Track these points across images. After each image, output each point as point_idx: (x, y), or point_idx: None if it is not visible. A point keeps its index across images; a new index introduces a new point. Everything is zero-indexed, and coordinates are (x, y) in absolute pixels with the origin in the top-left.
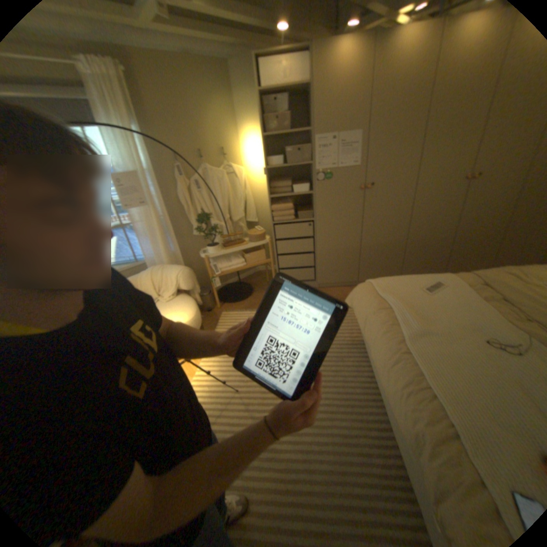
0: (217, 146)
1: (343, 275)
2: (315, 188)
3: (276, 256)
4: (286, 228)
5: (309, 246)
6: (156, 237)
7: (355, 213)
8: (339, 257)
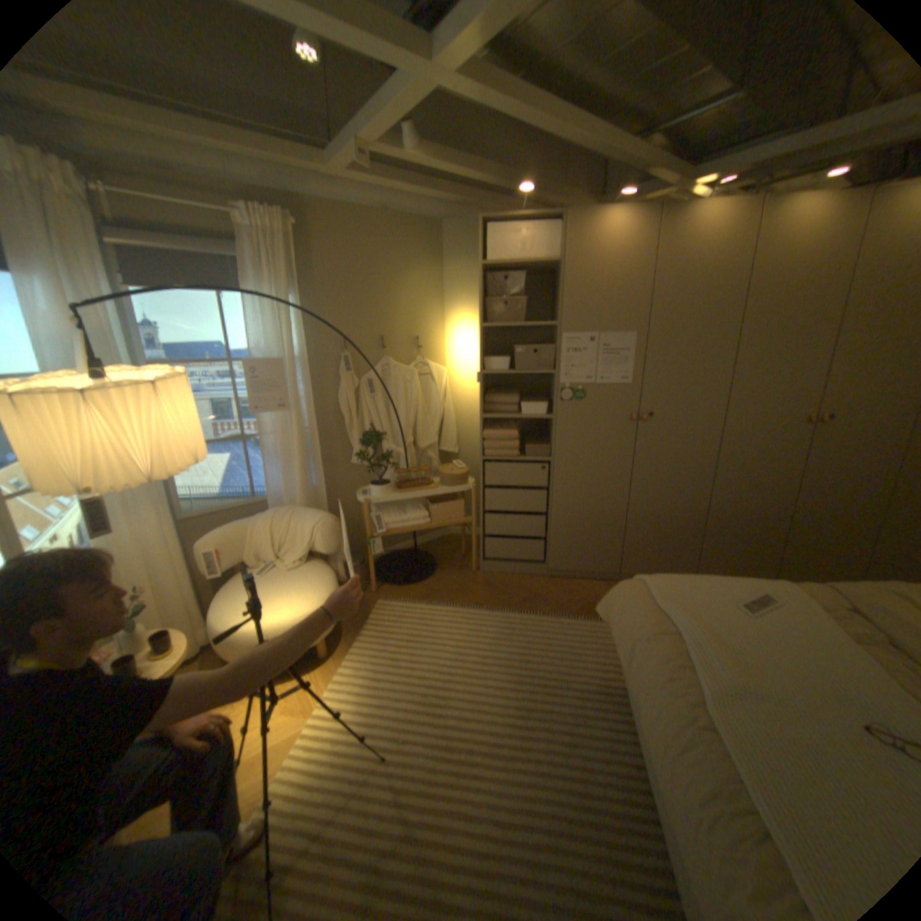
0: (408, 334)
1: (594, 559)
2: (555, 411)
3: (482, 513)
4: (503, 468)
5: (539, 503)
6: (291, 460)
7: (619, 458)
8: (589, 527)
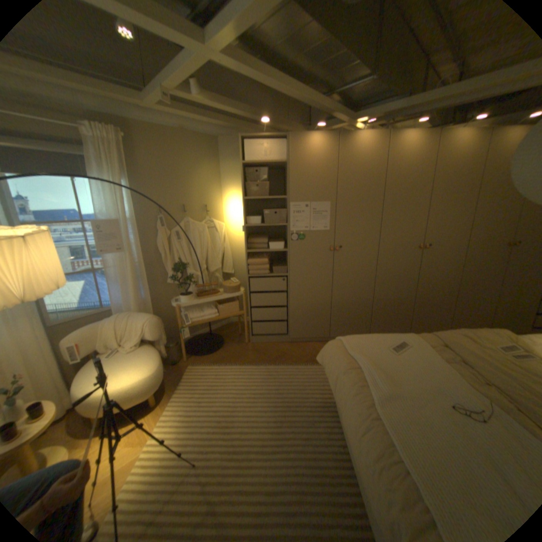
0: (200, 203)
1: (315, 330)
2: (288, 247)
3: (250, 308)
4: (260, 281)
5: (282, 300)
6: (126, 283)
7: (325, 271)
8: (311, 311)
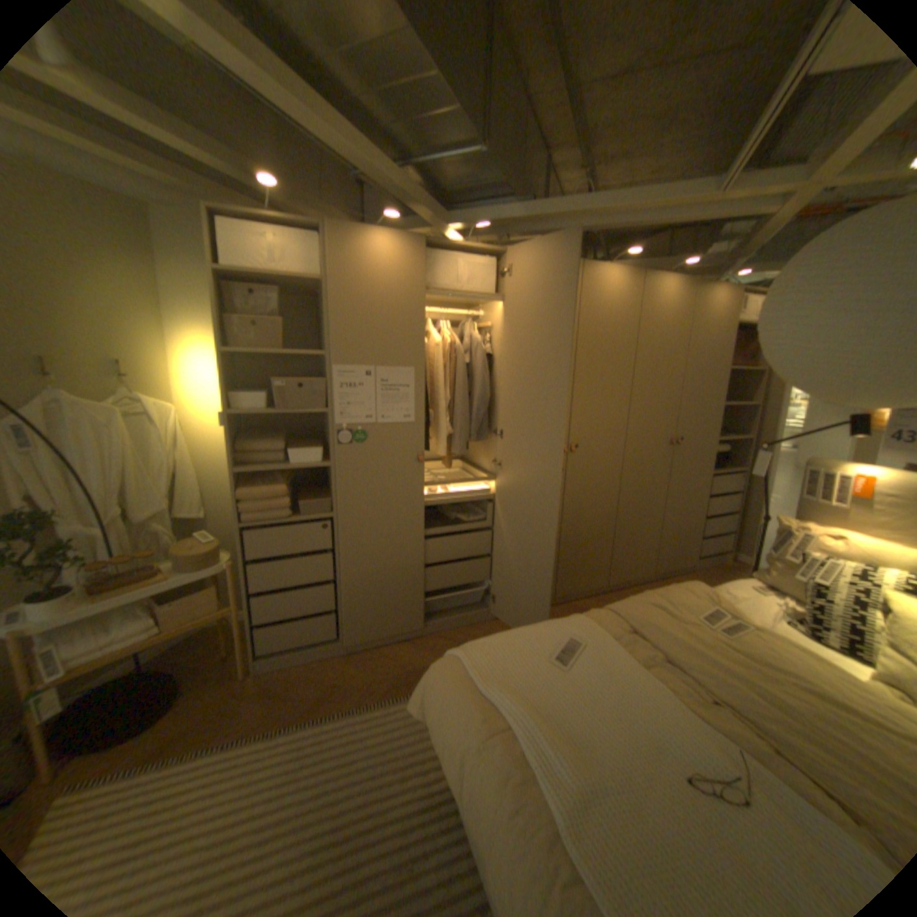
0: (101, 356)
1: (396, 620)
2: (334, 457)
3: (247, 599)
4: (272, 534)
5: (324, 570)
6: None
7: (411, 503)
8: (387, 585)
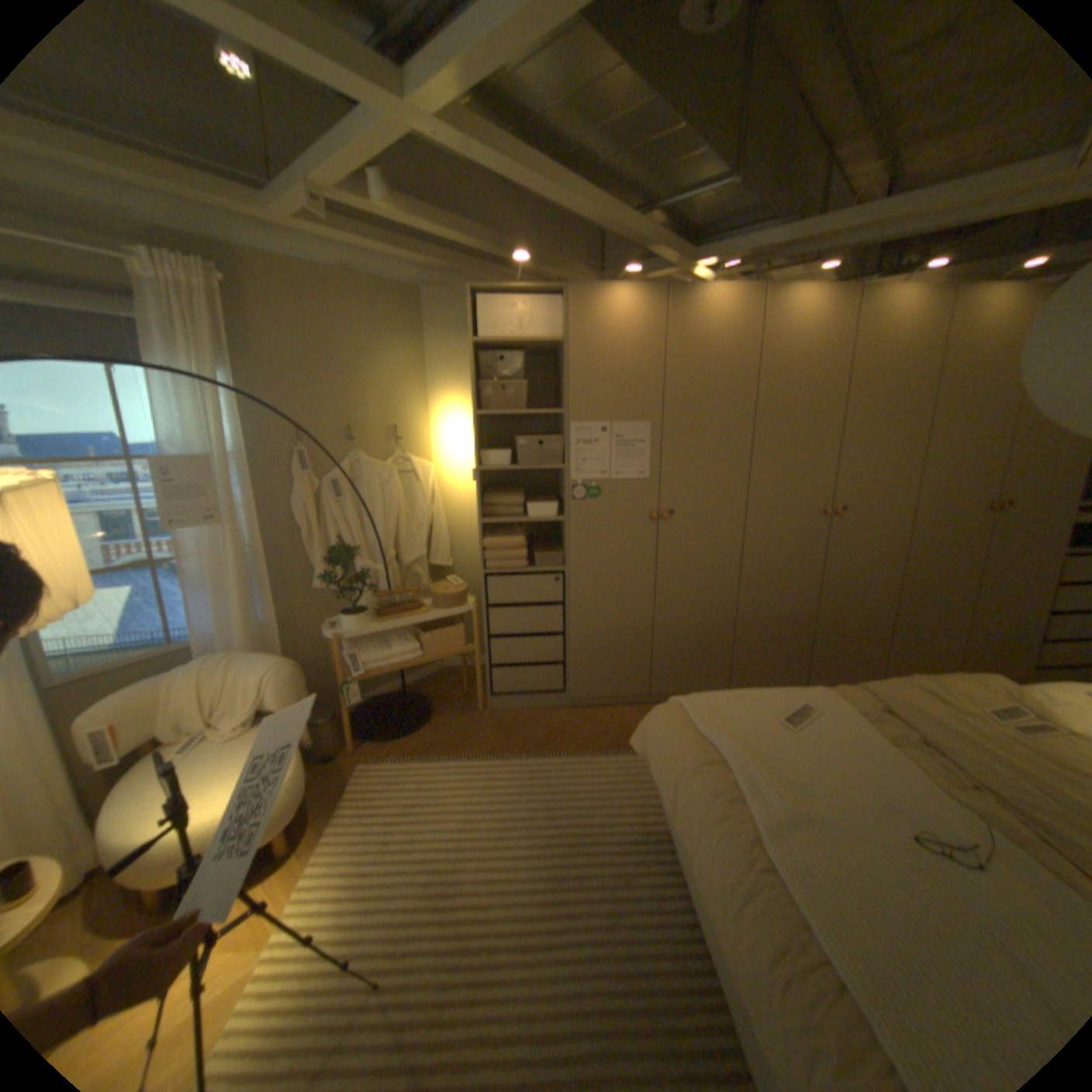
0: (384, 422)
1: (621, 681)
2: (568, 512)
3: (487, 639)
4: (510, 582)
5: (554, 621)
6: (226, 590)
7: (641, 562)
8: (614, 644)
